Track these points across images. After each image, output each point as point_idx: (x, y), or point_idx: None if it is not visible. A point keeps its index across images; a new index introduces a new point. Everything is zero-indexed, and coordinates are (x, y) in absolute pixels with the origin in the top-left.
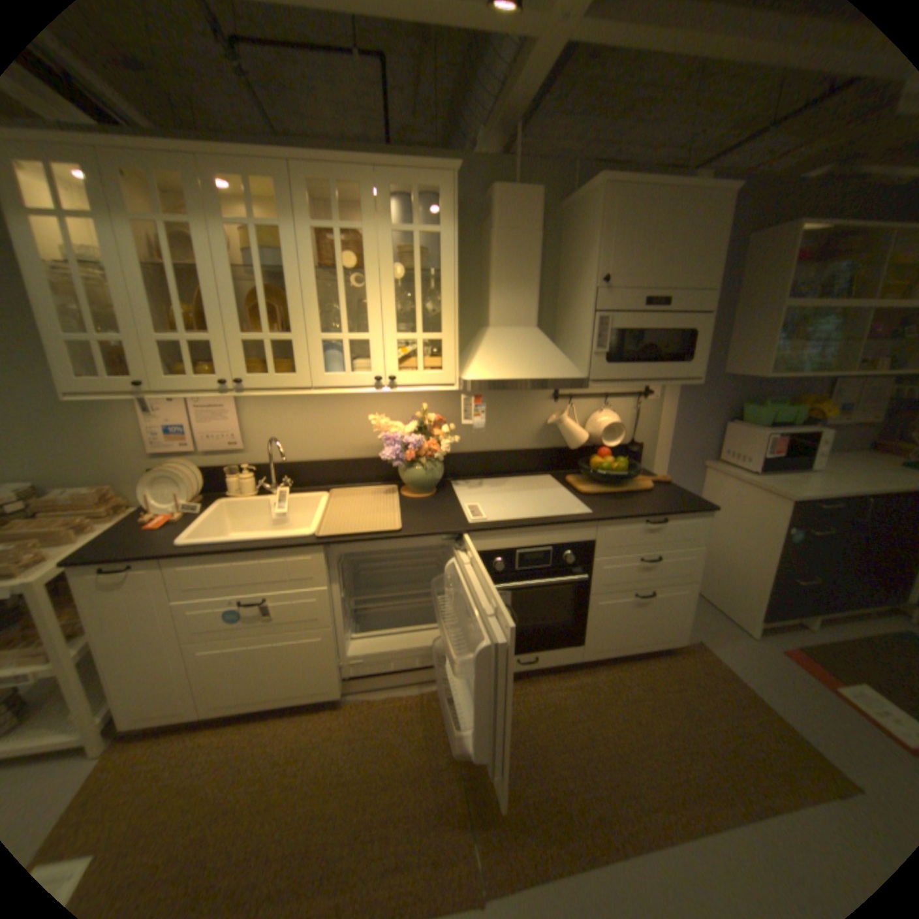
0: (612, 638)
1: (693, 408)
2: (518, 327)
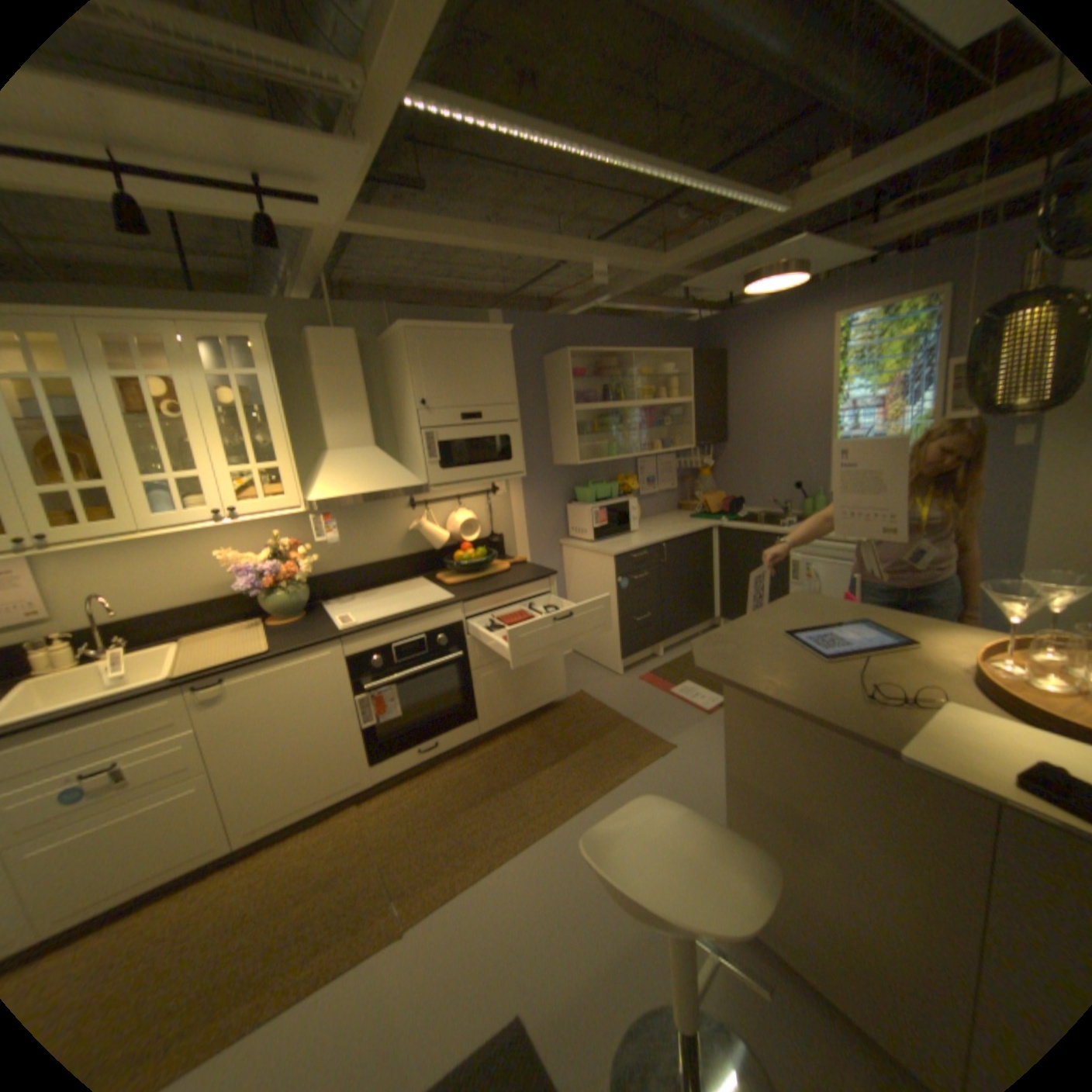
0: (500, 705)
1: (536, 498)
2: (358, 448)
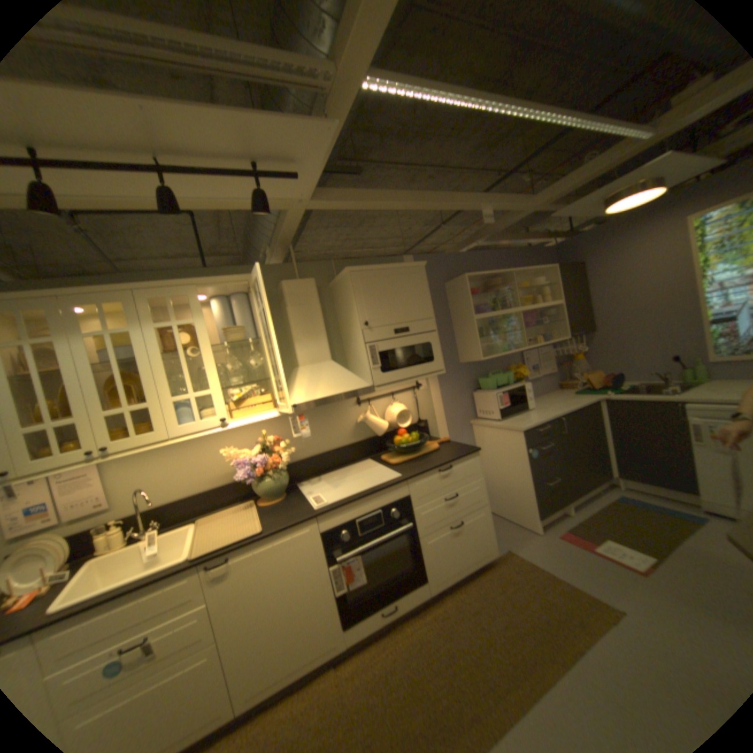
0: (446, 570)
1: (449, 389)
2: (320, 363)
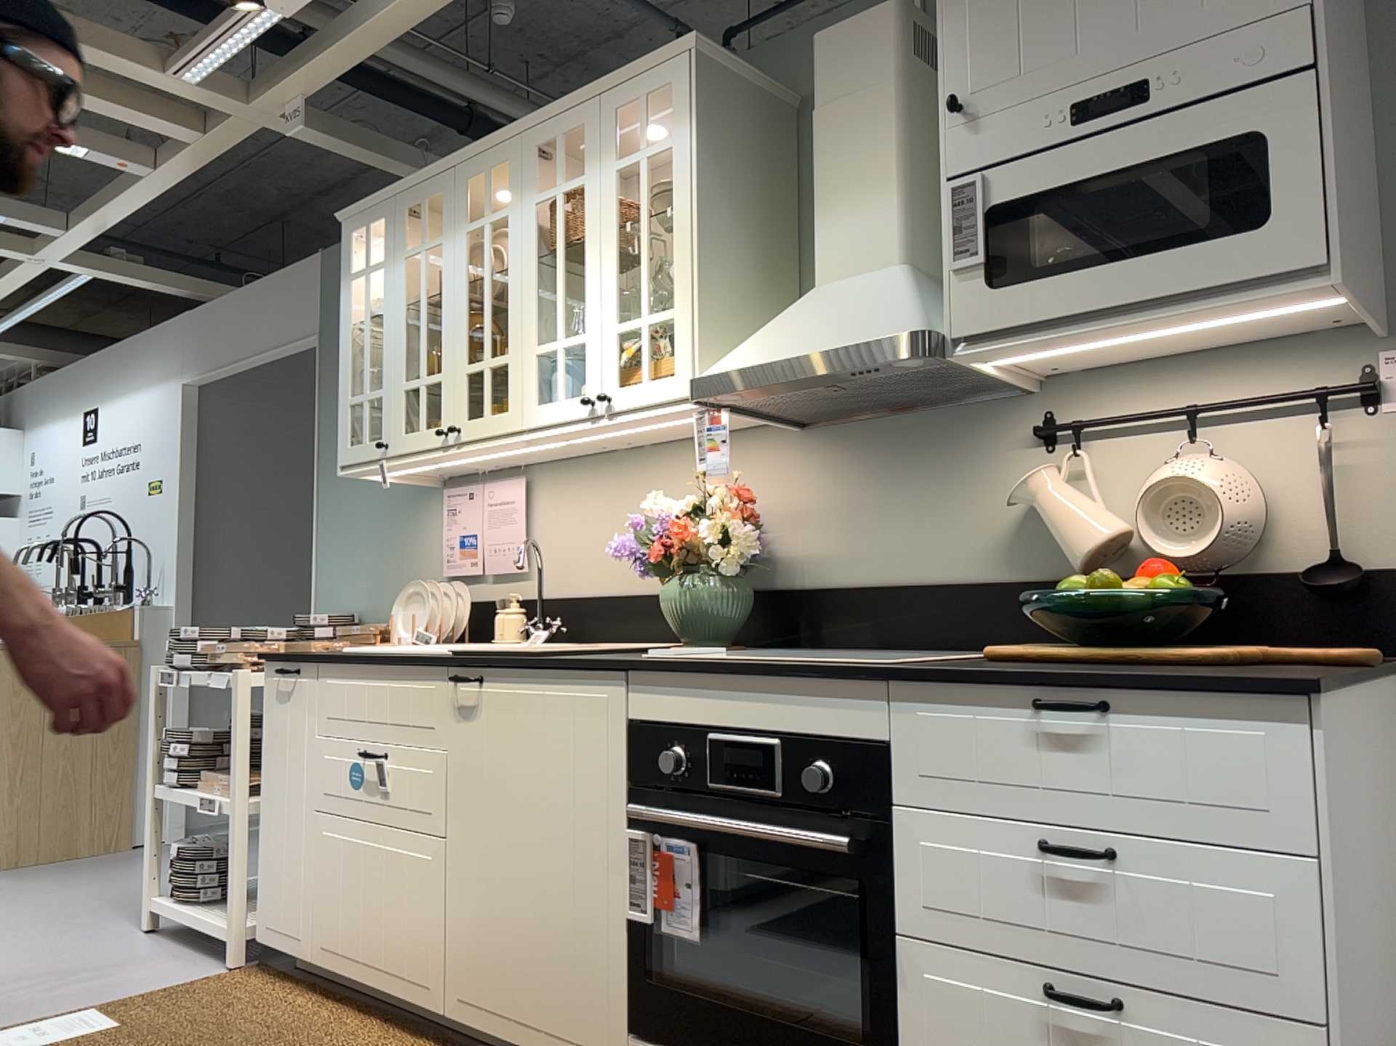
0: None
1: None
2: (861, 274)
